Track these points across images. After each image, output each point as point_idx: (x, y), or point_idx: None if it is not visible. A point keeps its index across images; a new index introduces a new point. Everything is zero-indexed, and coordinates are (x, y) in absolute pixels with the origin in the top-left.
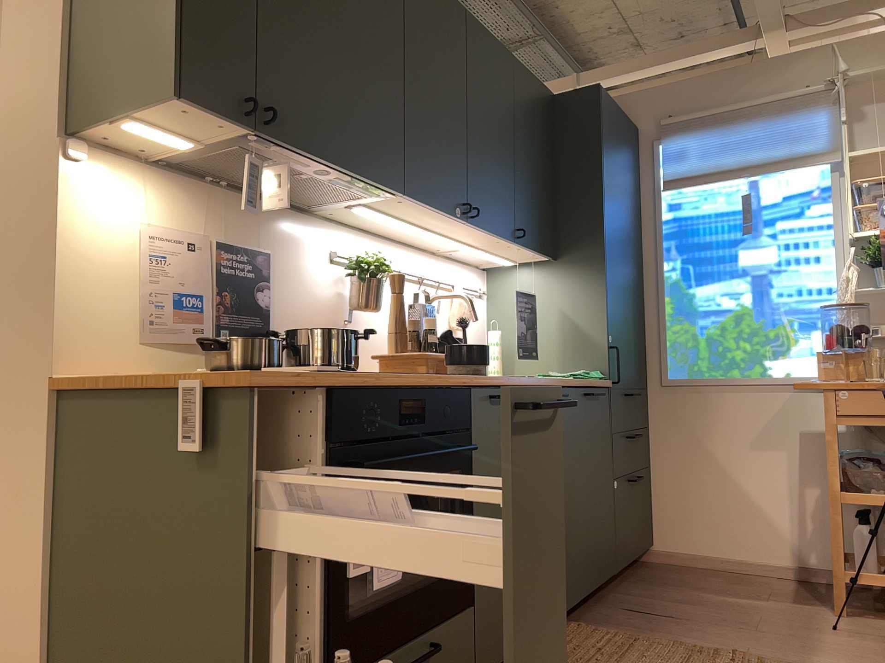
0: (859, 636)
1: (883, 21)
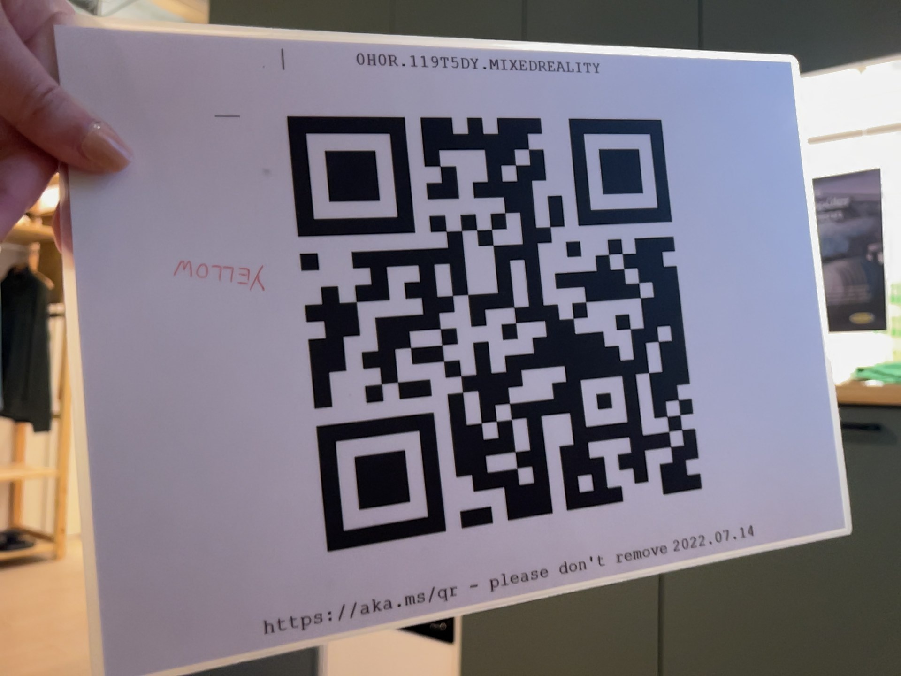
0: None
1: None
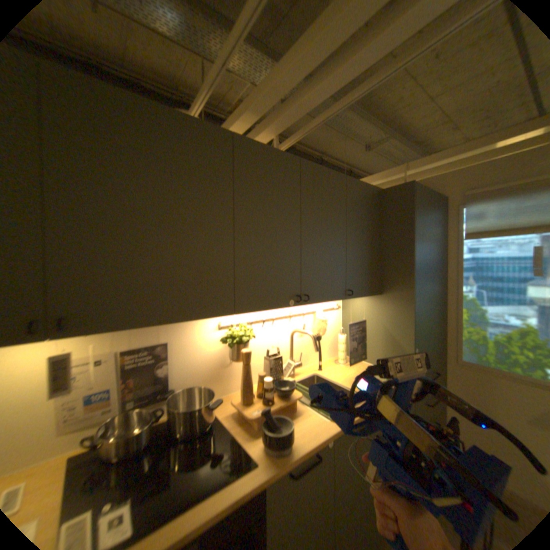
0: None
1: None
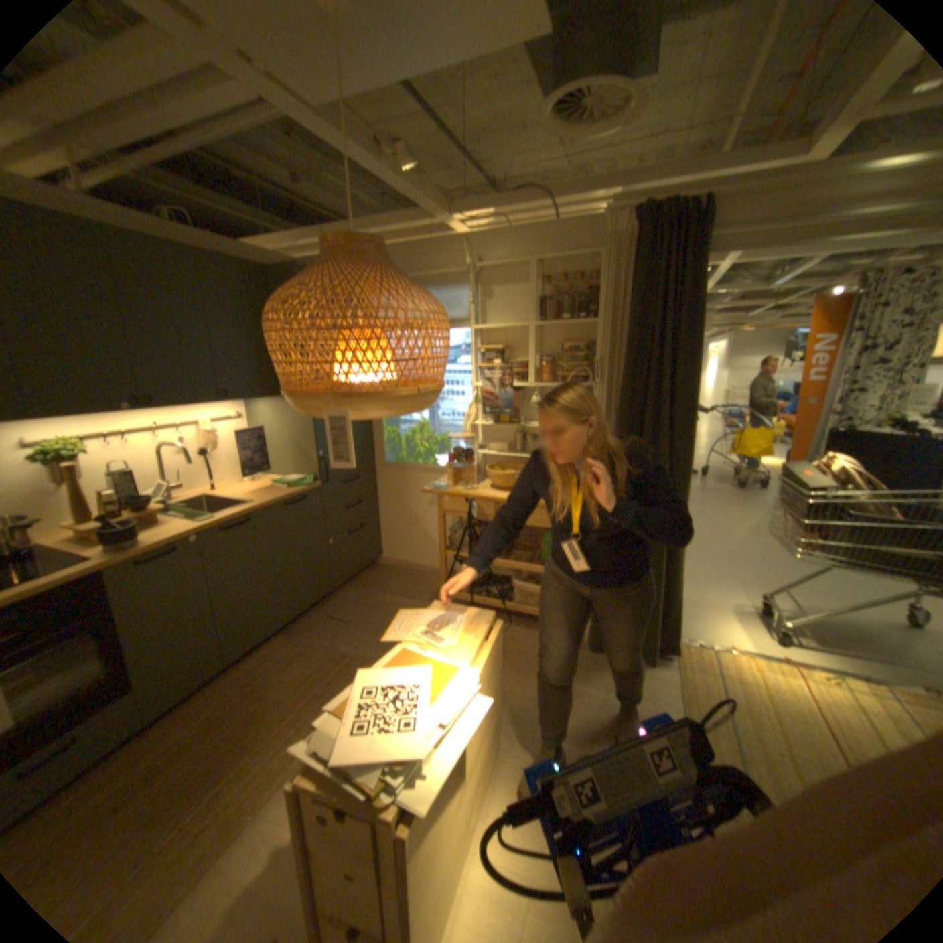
0: None
1: (506, 220)
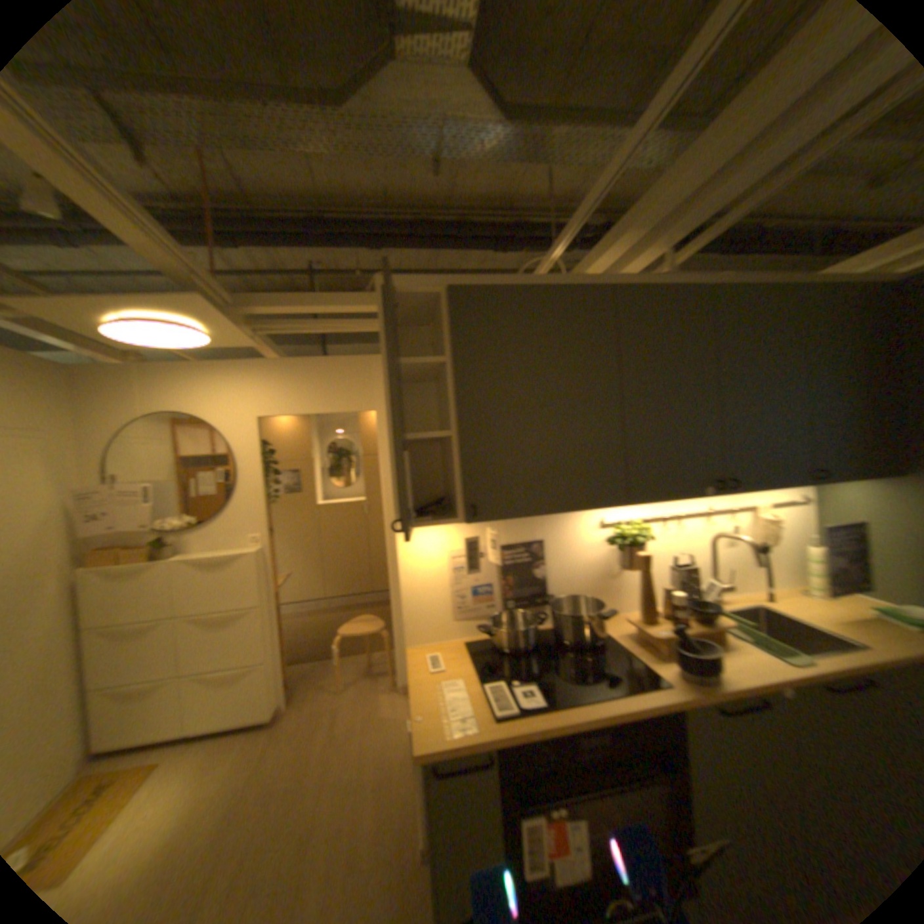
0: None
1: None
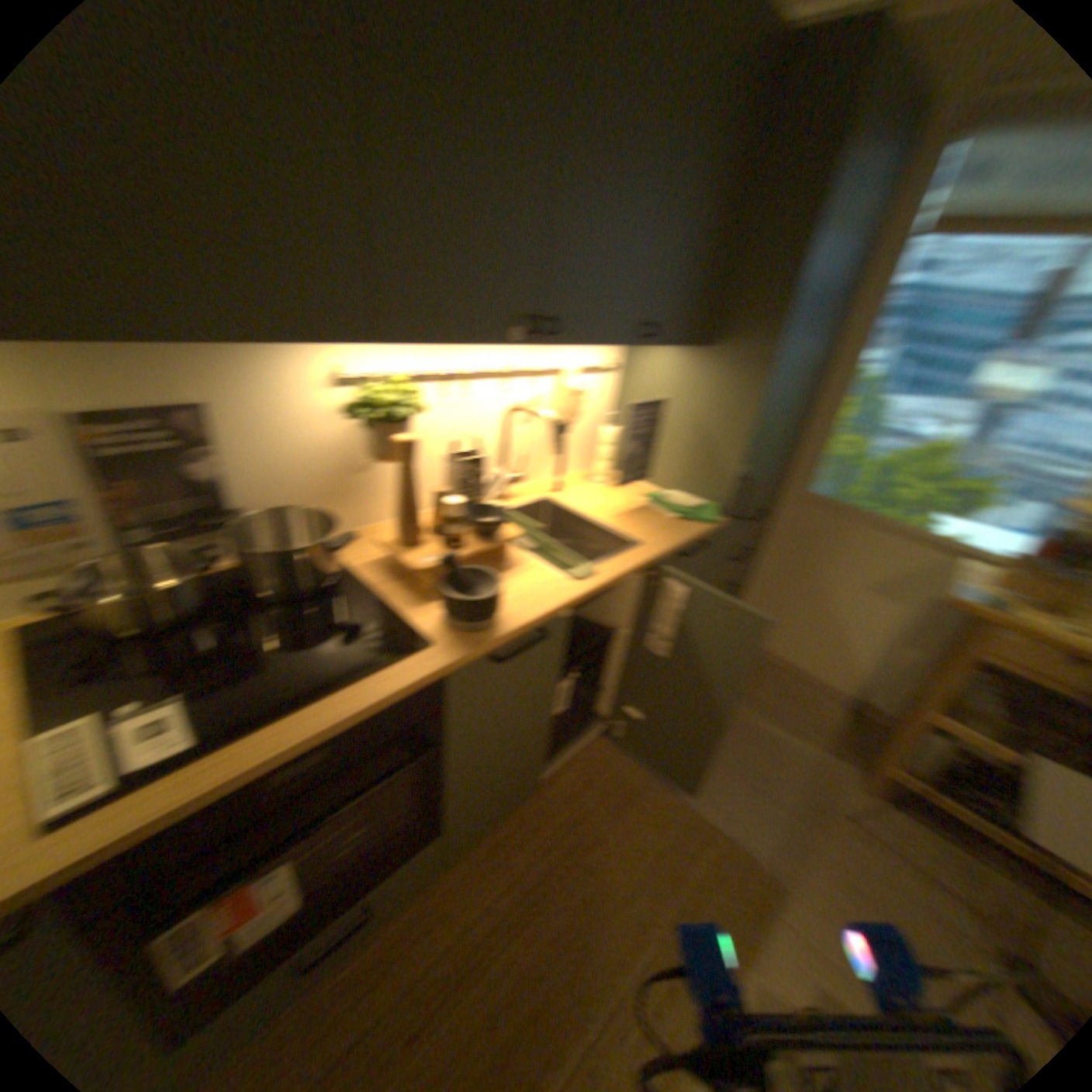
0: (871, 845)
1: None
